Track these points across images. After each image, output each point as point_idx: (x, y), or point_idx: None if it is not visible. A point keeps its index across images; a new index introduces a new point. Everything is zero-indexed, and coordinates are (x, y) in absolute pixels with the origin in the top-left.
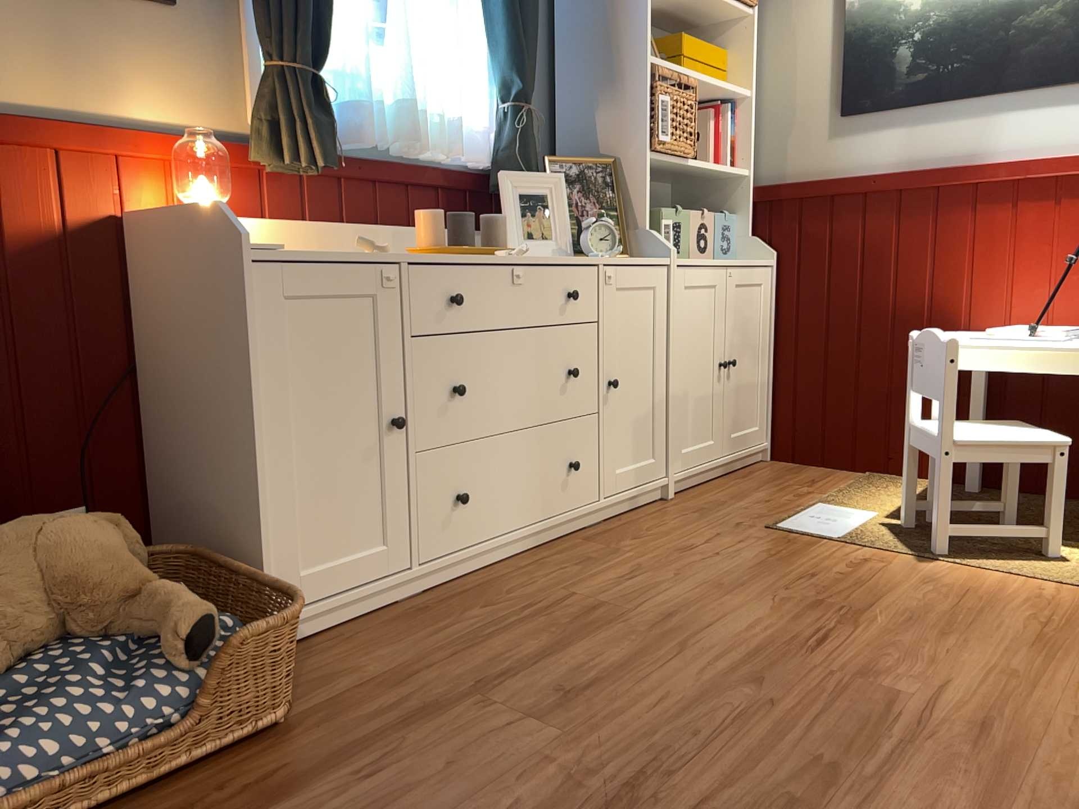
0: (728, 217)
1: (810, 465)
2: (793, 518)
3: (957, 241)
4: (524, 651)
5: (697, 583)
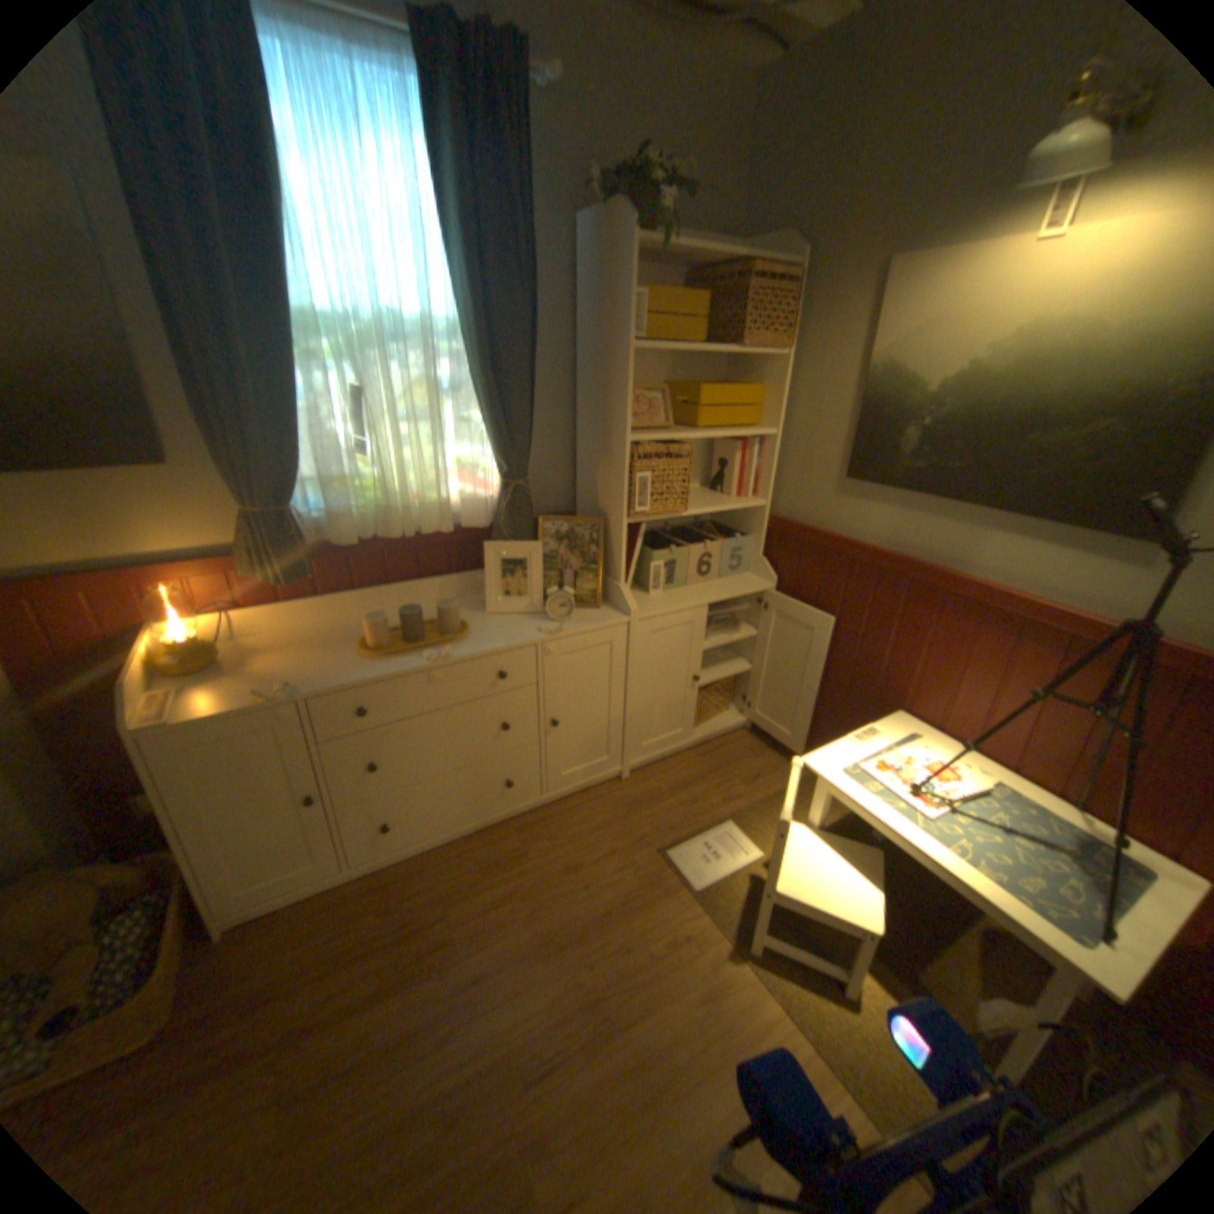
0: (746, 536)
1: (776, 748)
2: (688, 845)
3: (920, 635)
4: (351, 996)
5: (536, 932)
